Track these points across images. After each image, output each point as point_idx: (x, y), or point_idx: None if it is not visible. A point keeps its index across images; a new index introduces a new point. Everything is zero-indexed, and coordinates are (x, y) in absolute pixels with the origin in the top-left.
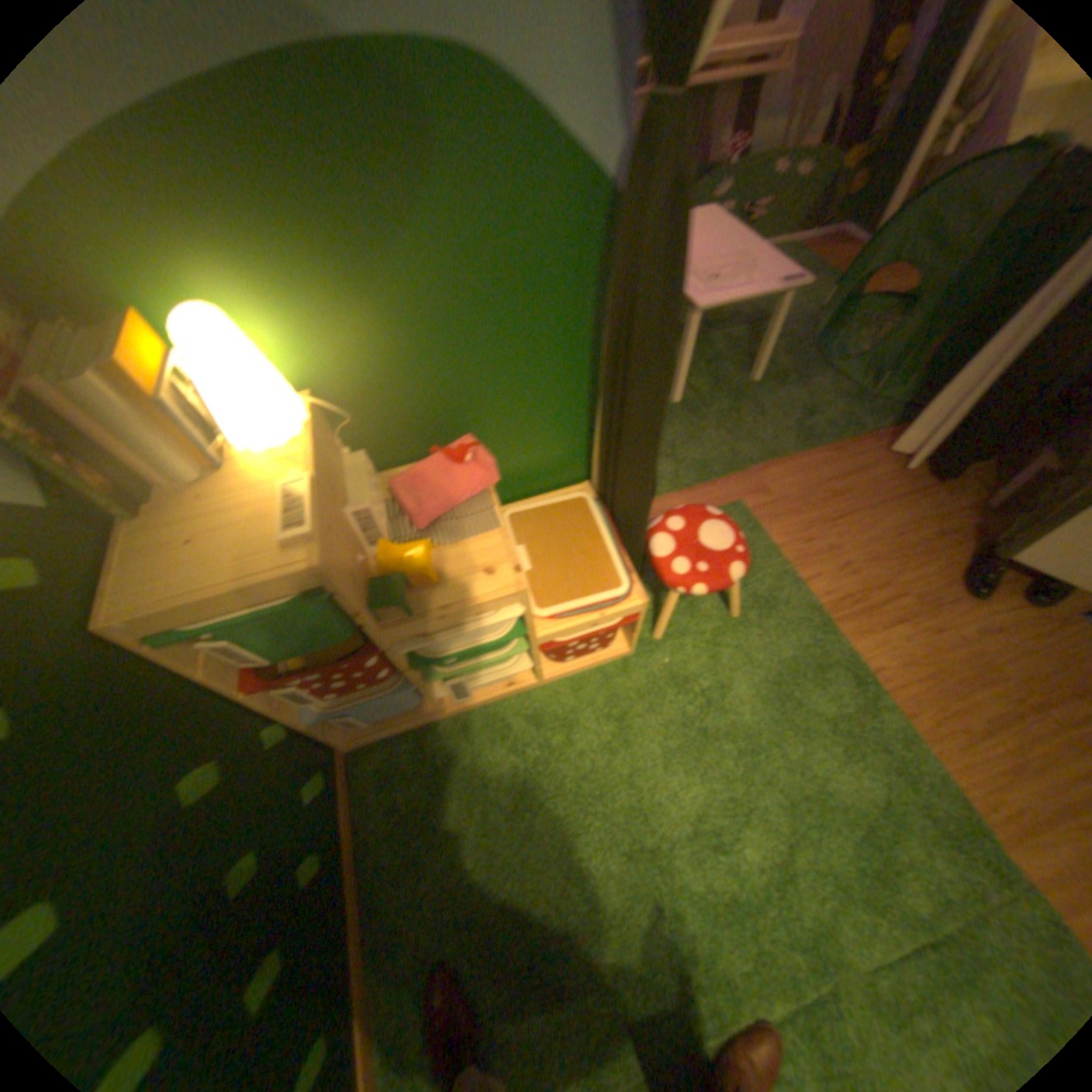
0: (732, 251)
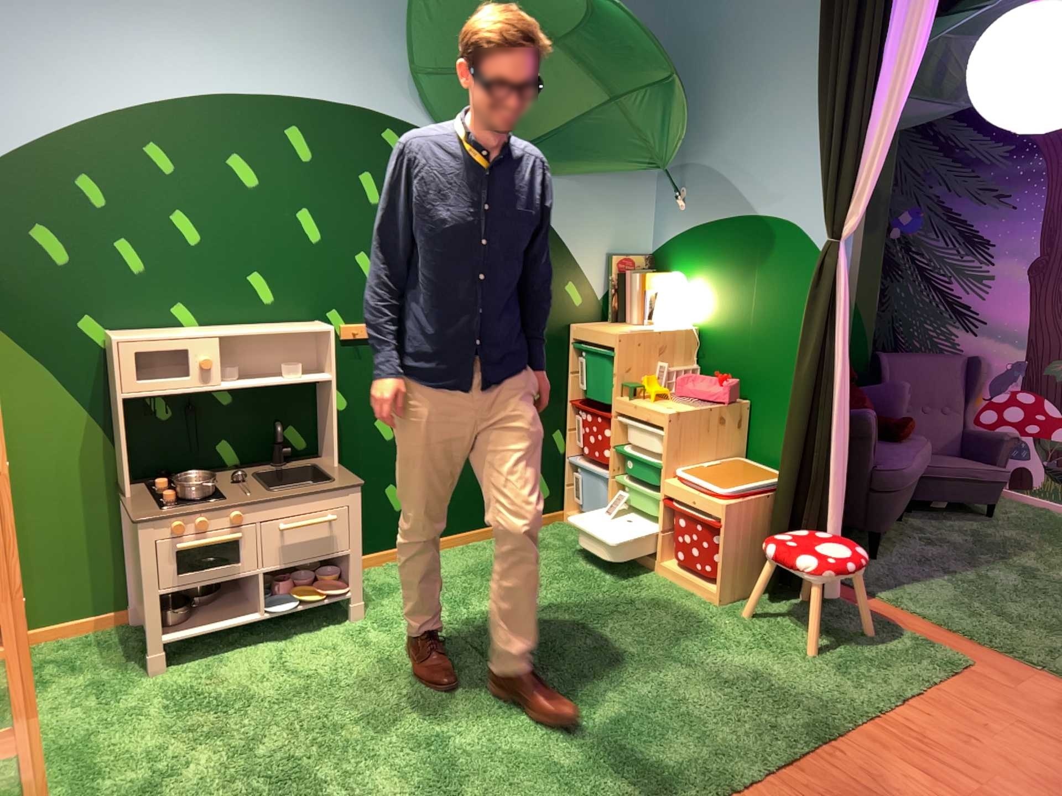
0: None
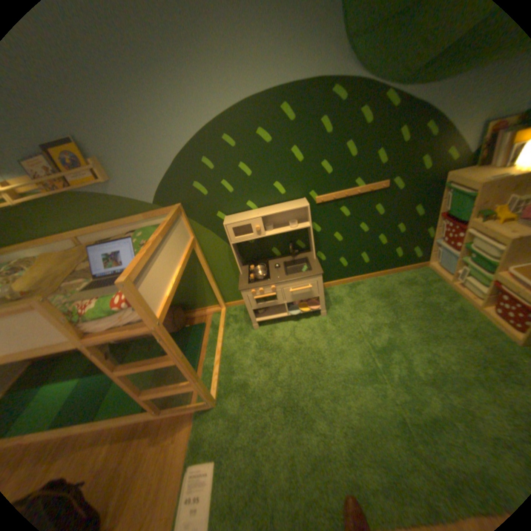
0: None
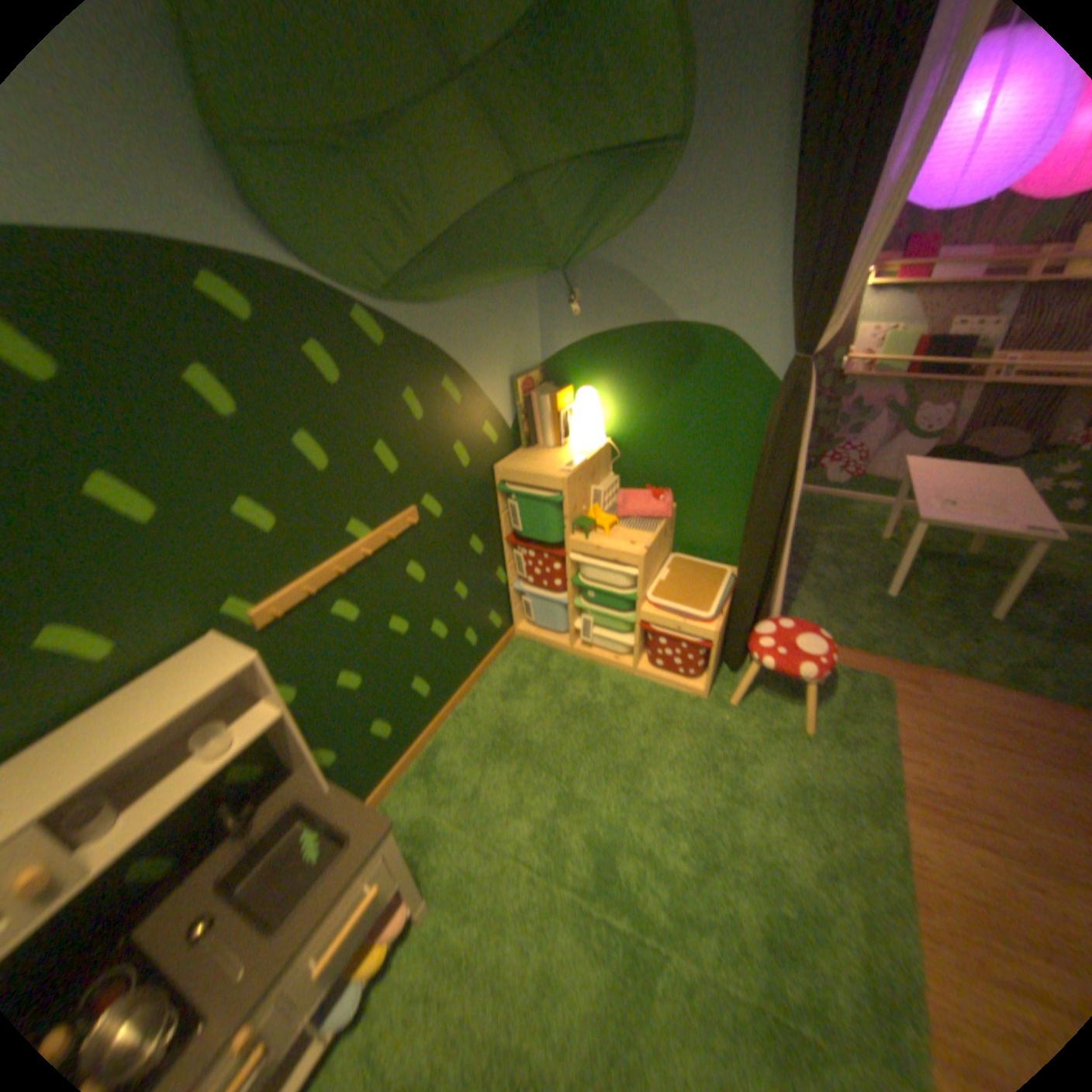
0: (994, 496)
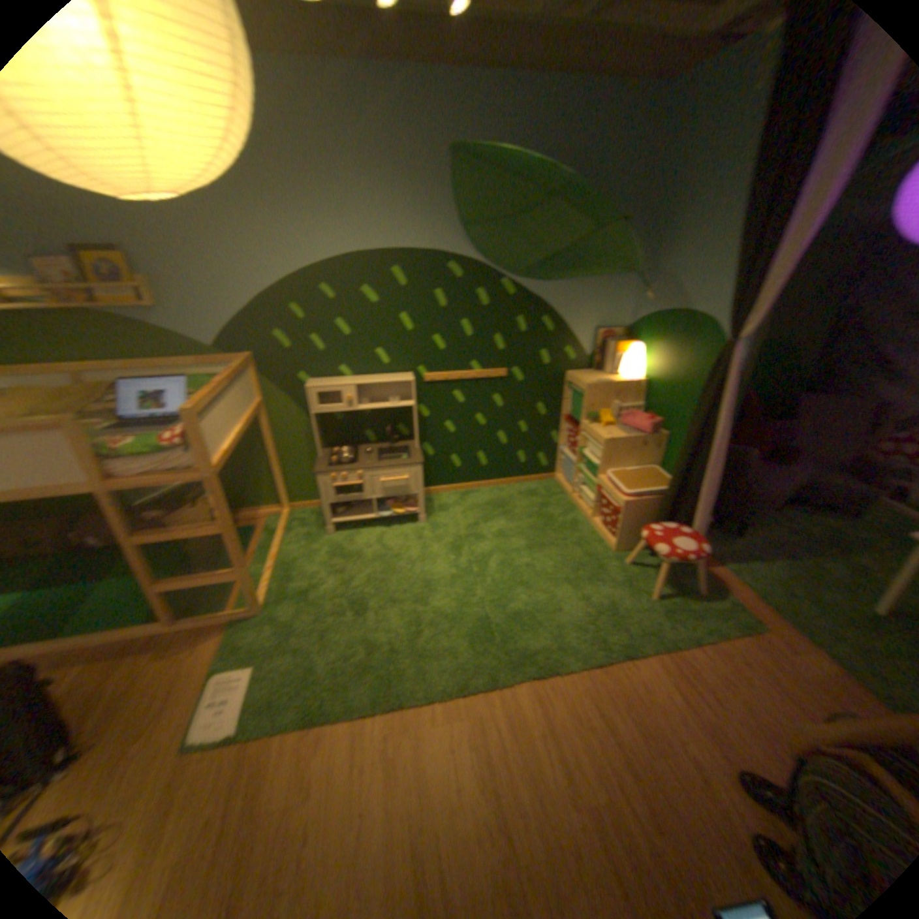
0: None
